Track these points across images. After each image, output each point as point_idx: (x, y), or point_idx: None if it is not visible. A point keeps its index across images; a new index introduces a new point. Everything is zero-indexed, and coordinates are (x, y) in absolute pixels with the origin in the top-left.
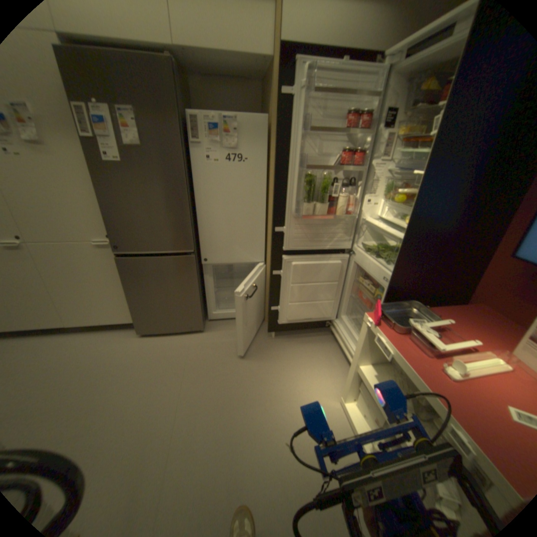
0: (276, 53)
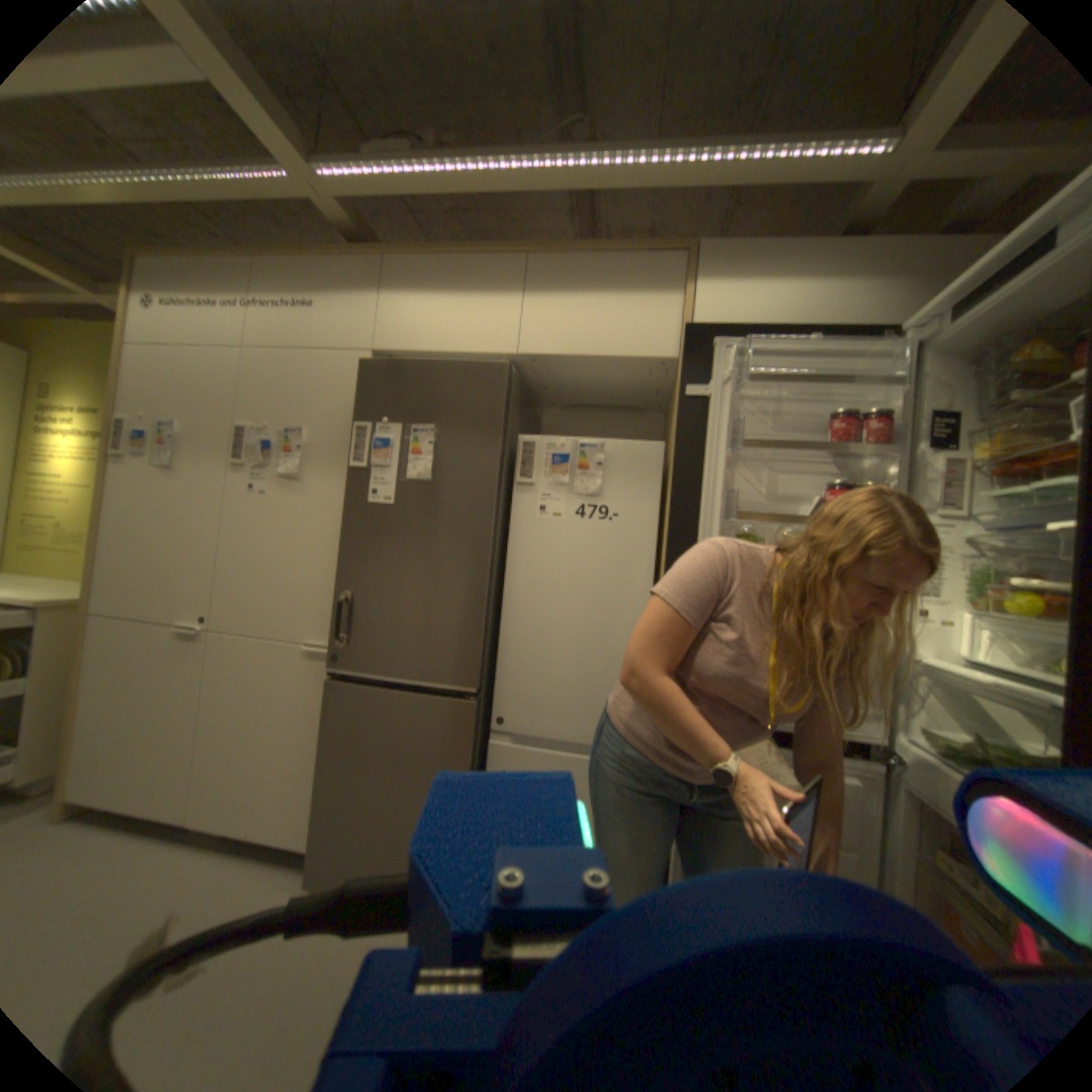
0: (684, 352)
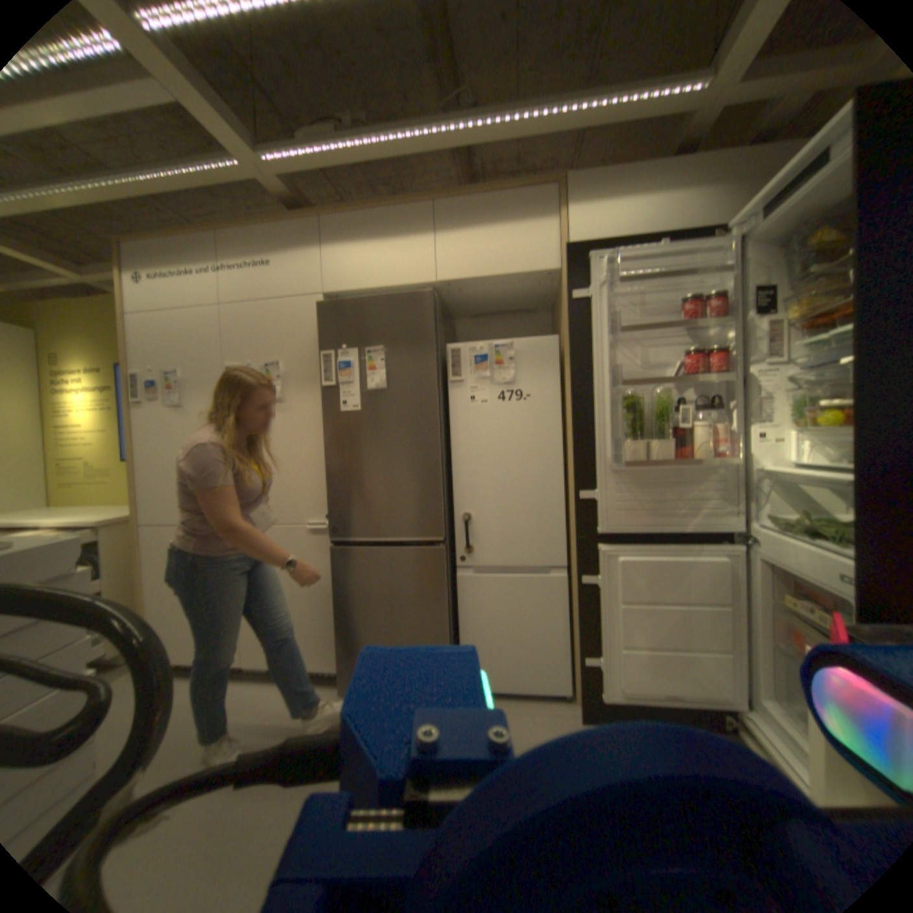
0: (564, 264)
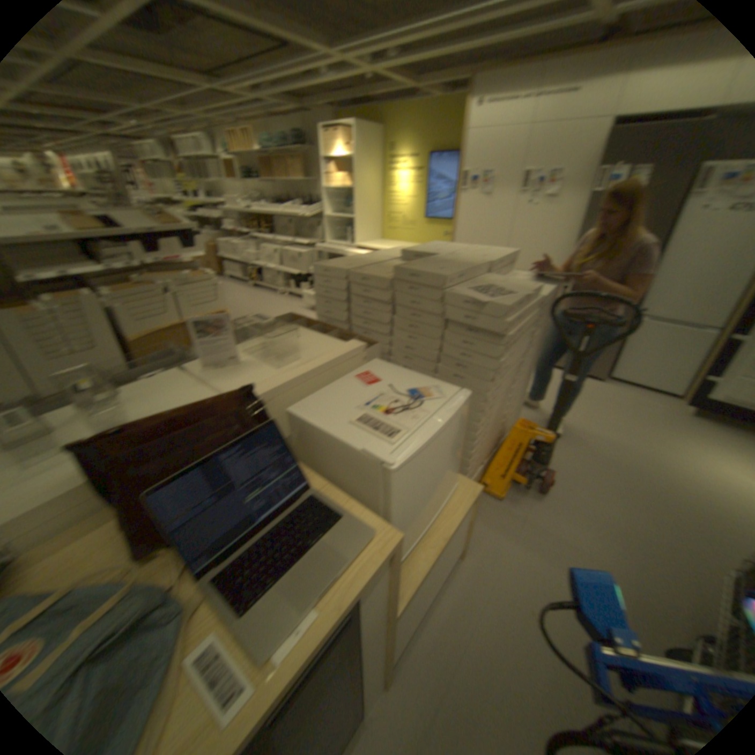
0: None
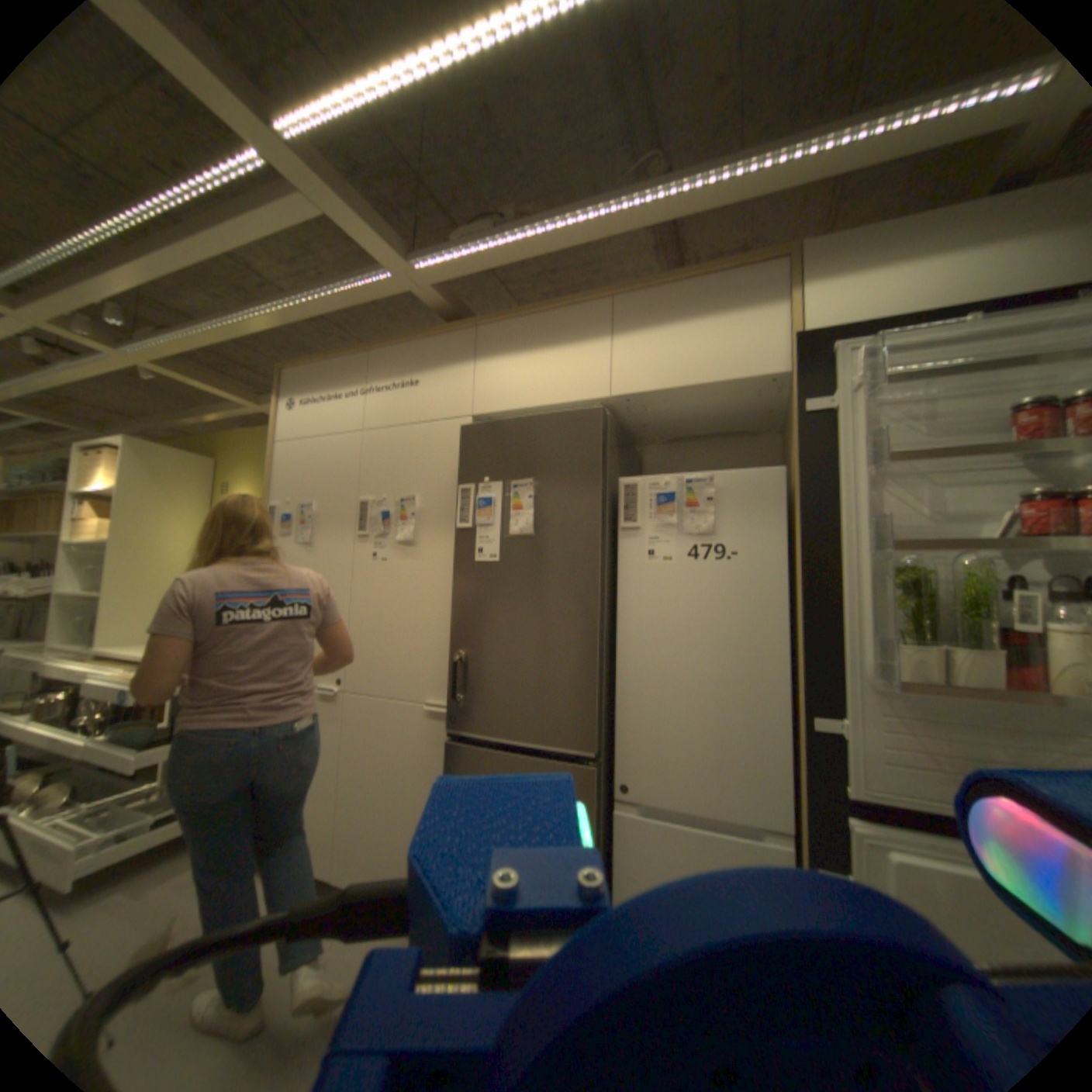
0: (798, 364)
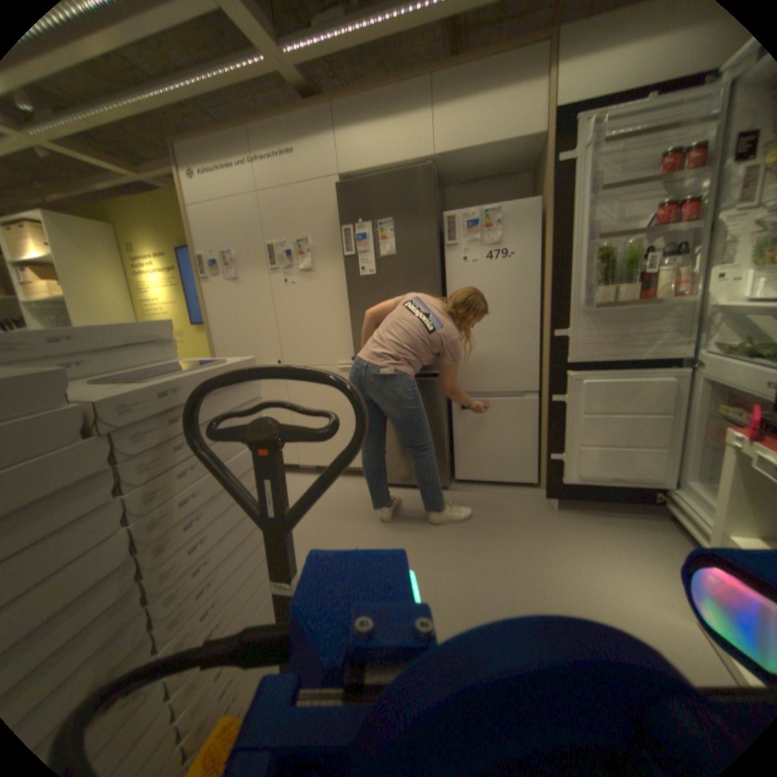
0: (551, 126)
